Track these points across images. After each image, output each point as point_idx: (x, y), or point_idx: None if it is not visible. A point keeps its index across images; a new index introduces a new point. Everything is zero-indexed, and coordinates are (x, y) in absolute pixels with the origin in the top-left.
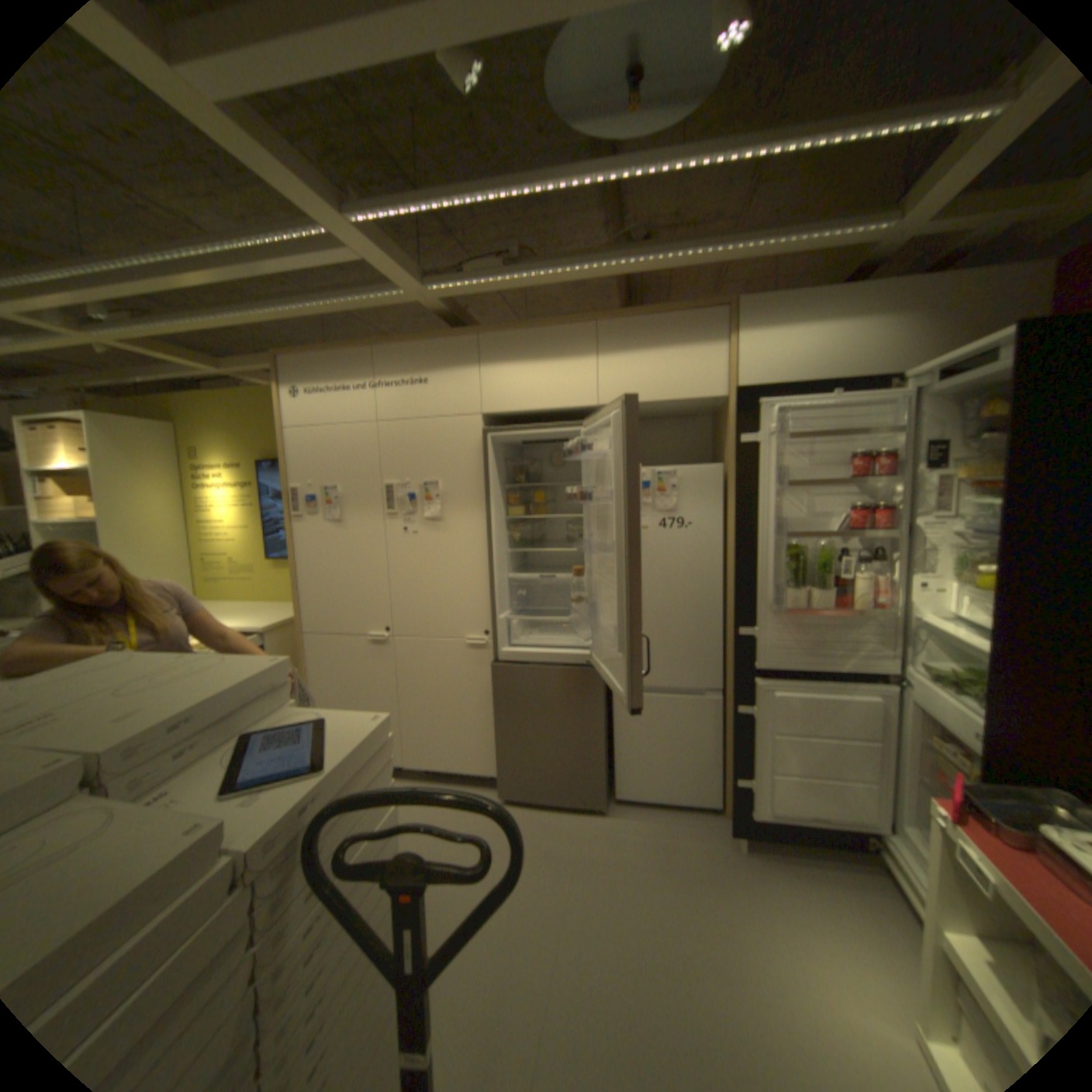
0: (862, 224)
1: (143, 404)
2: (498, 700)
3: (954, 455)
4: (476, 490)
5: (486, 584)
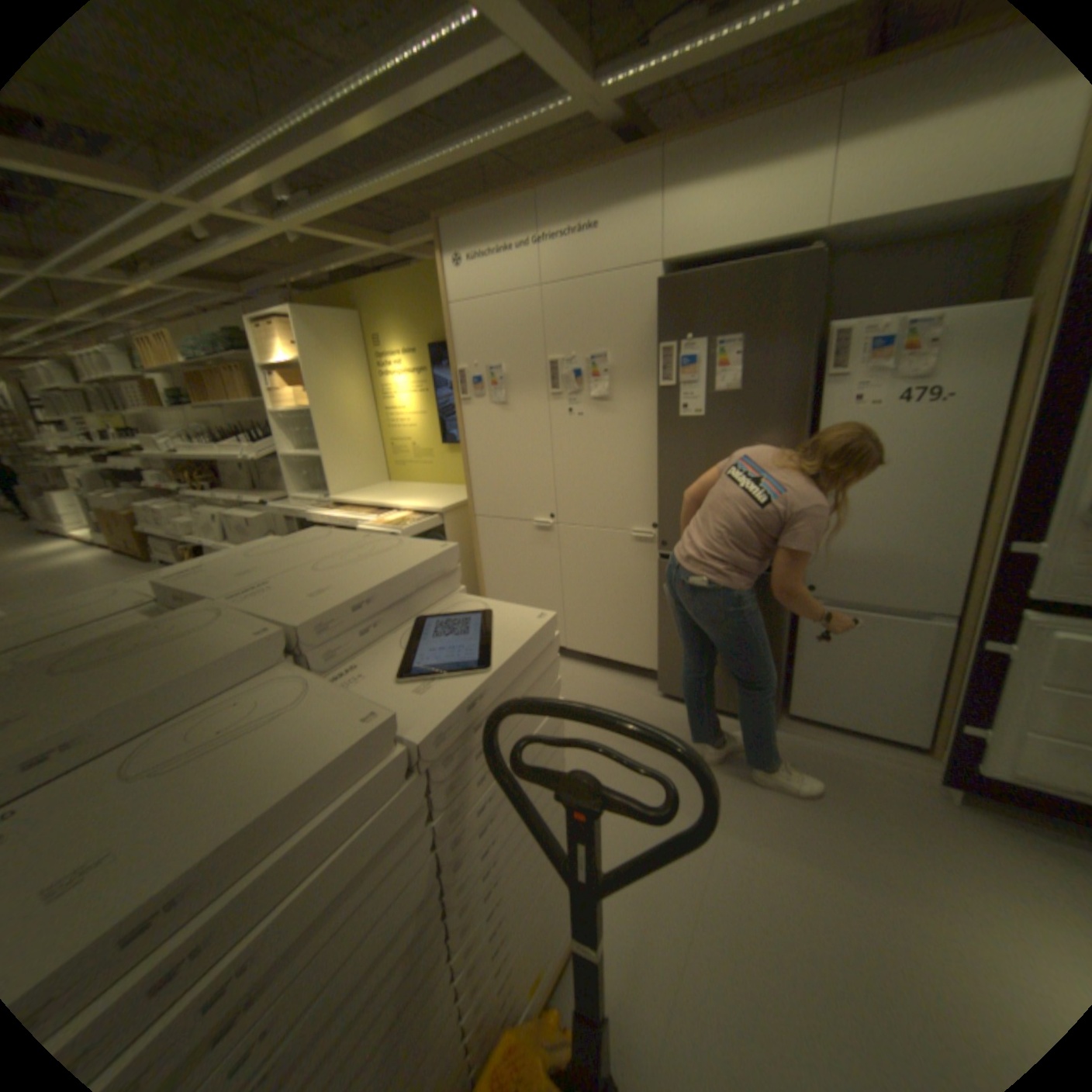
0: None
1: (332, 295)
2: (663, 597)
3: None
4: (649, 362)
5: (656, 473)
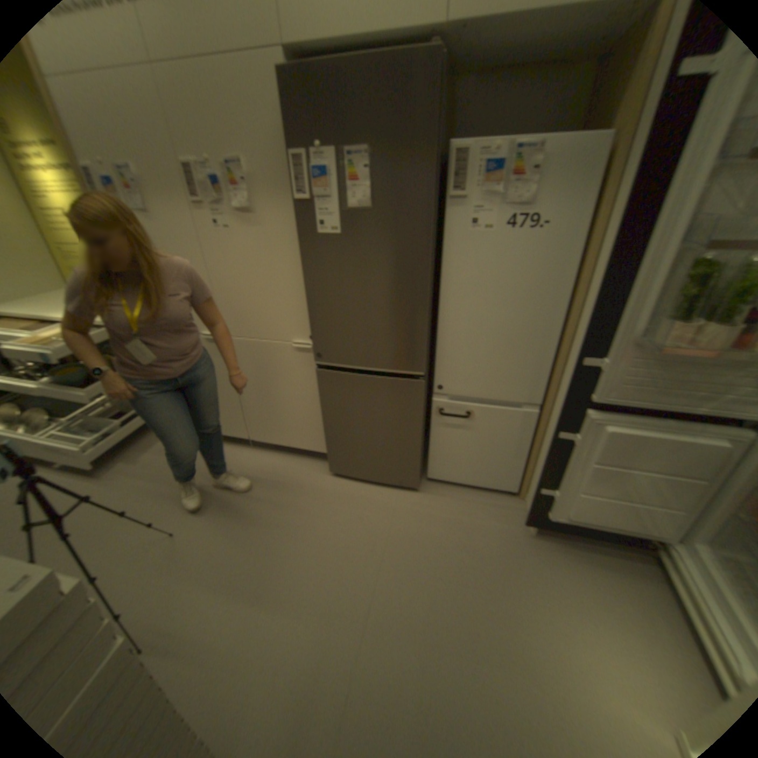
0: None
1: None
2: (323, 400)
3: None
4: (284, 170)
5: (306, 287)
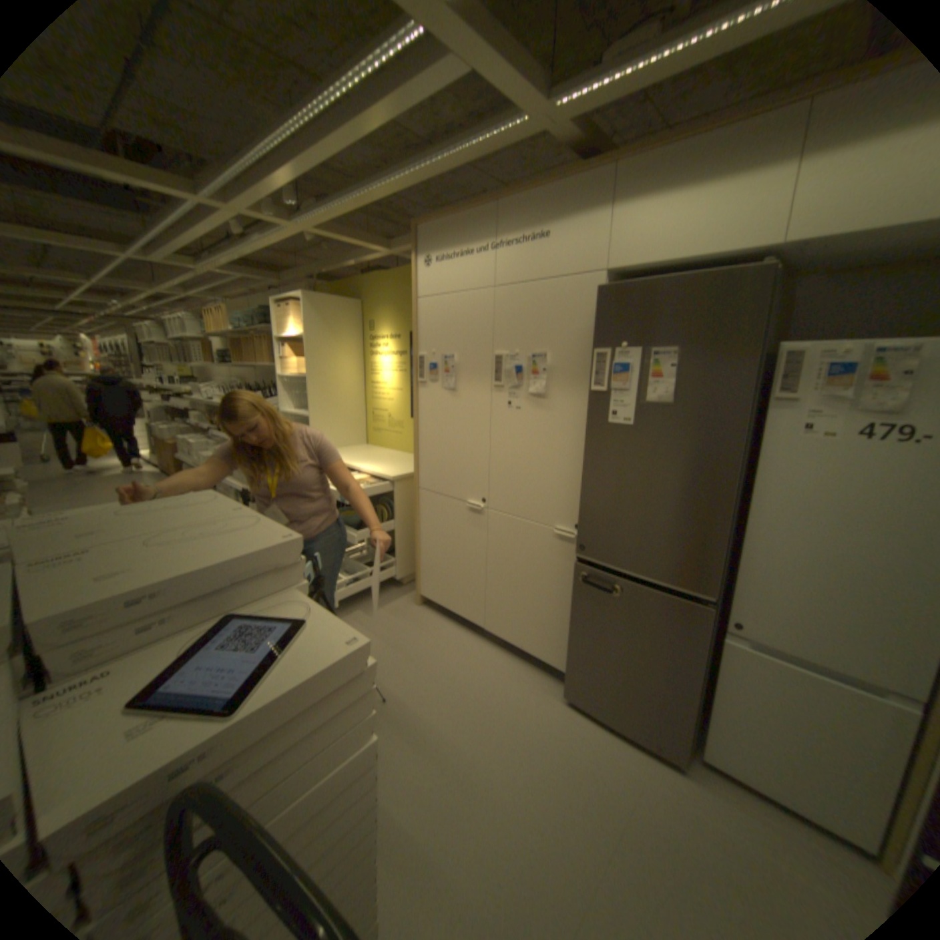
0: None
1: (344, 286)
2: (577, 602)
3: None
4: (587, 365)
5: (584, 474)
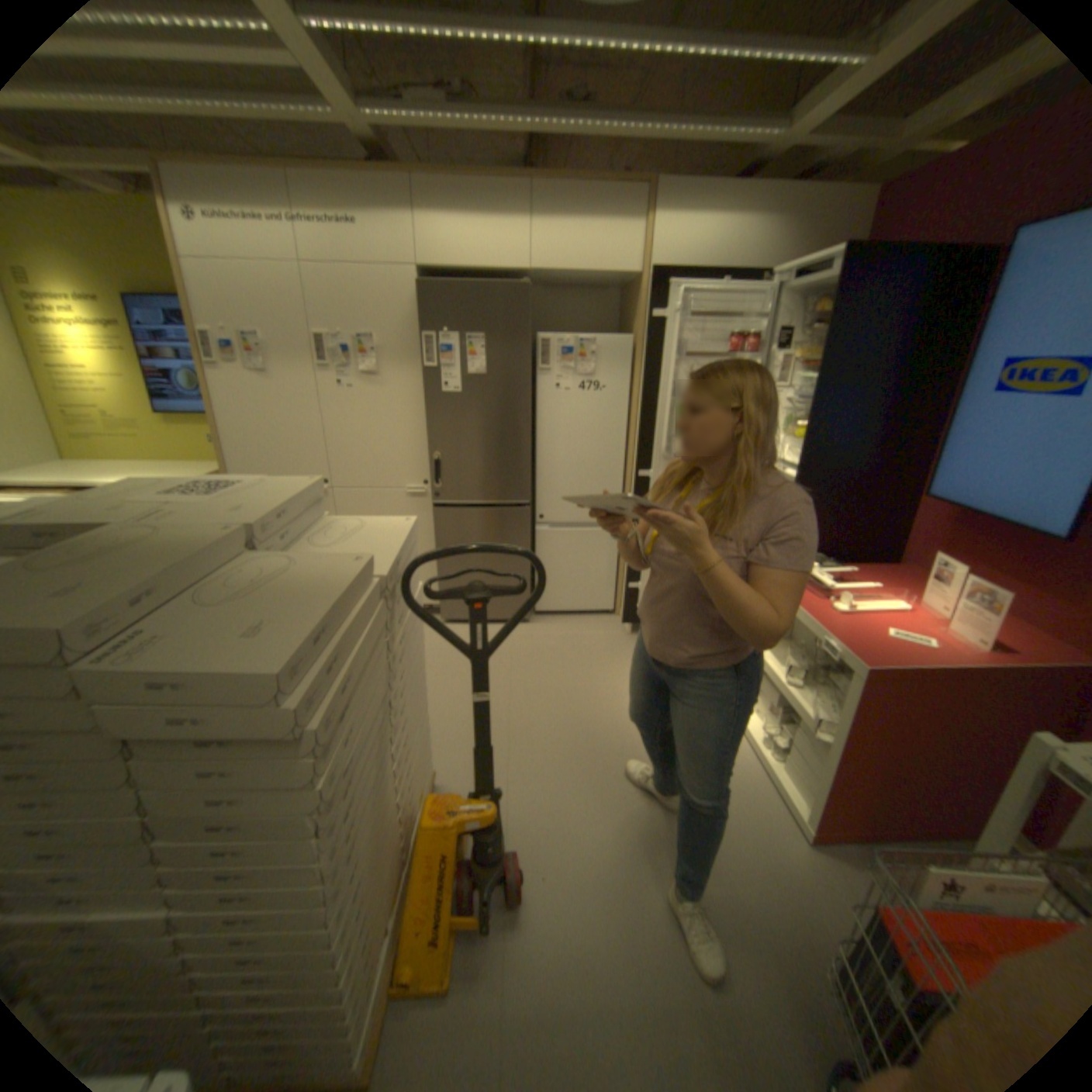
0: (761, 128)
1: None
2: (440, 539)
3: (794, 340)
4: (411, 346)
5: (424, 438)
